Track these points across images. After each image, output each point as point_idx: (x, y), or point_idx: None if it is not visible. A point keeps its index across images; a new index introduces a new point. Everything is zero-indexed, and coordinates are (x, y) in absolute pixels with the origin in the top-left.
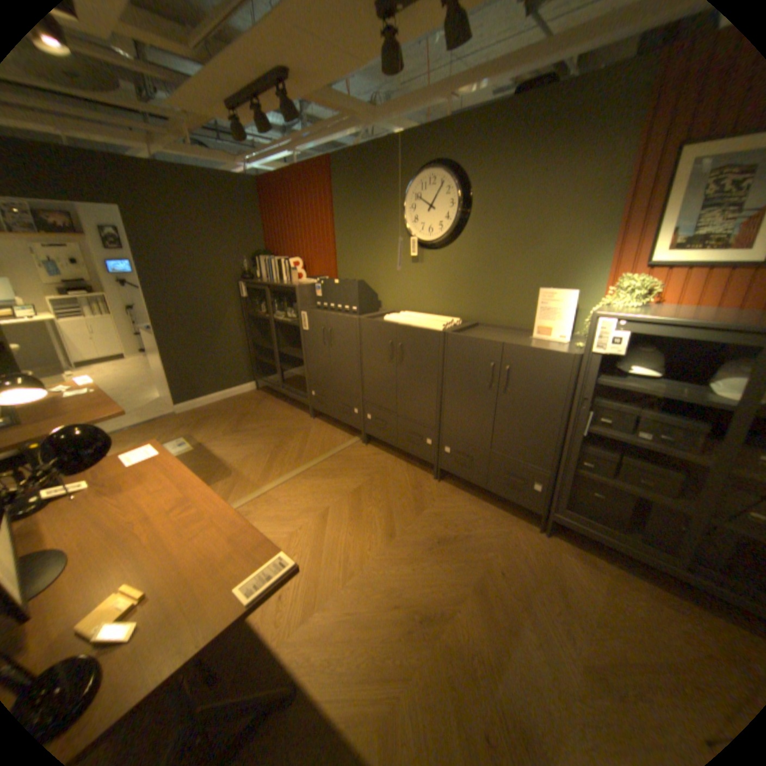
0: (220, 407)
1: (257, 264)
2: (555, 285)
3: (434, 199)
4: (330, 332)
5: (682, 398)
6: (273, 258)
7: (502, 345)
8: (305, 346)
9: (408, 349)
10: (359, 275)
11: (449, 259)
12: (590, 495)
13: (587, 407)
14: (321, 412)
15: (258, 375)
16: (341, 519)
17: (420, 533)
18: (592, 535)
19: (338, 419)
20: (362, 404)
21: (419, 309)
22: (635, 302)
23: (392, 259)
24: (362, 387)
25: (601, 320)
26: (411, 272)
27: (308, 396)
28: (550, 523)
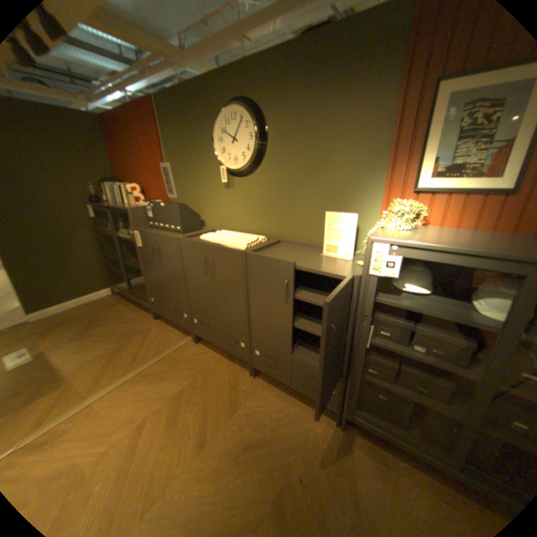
0: (73, 313)
1: (102, 188)
2: (339, 208)
3: (236, 133)
4: (157, 249)
5: (451, 319)
6: (116, 184)
7: (293, 265)
8: (141, 260)
9: (218, 266)
10: (186, 198)
11: (253, 185)
12: (375, 396)
13: (368, 323)
14: (160, 315)
15: (111, 282)
16: (157, 430)
17: (229, 439)
18: (378, 434)
19: (172, 322)
20: (189, 311)
21: (234, 228)
22: (405, 225)
23: (209, 185)
24: (188, 296)
25: (376, 244)
26: (225, 196)
27: (149, 301)
28: (343, 420)
